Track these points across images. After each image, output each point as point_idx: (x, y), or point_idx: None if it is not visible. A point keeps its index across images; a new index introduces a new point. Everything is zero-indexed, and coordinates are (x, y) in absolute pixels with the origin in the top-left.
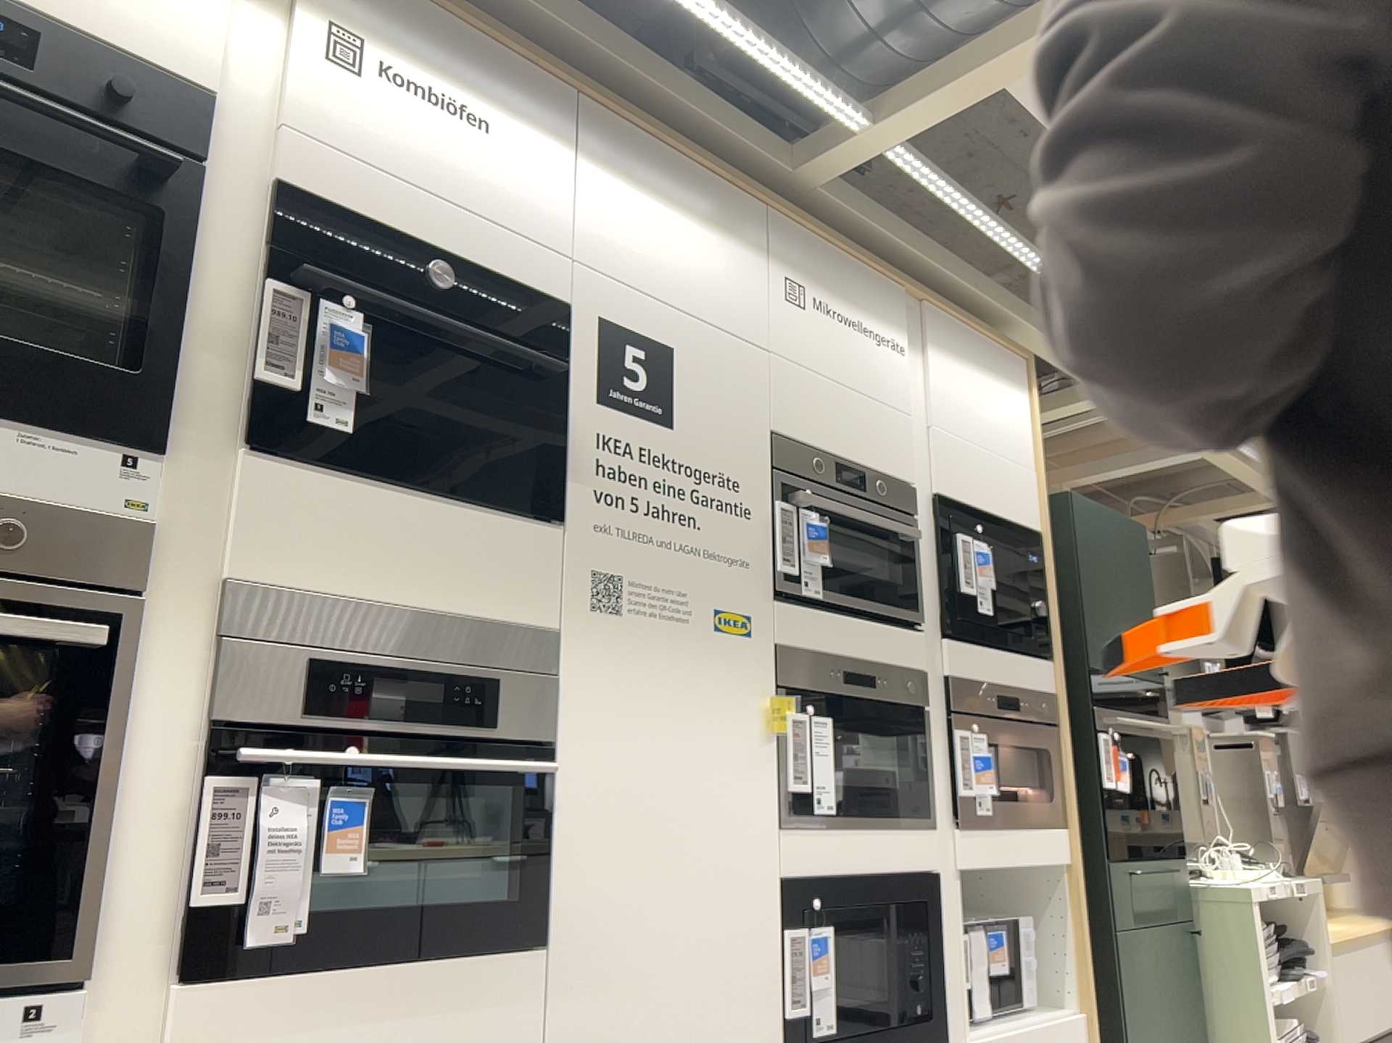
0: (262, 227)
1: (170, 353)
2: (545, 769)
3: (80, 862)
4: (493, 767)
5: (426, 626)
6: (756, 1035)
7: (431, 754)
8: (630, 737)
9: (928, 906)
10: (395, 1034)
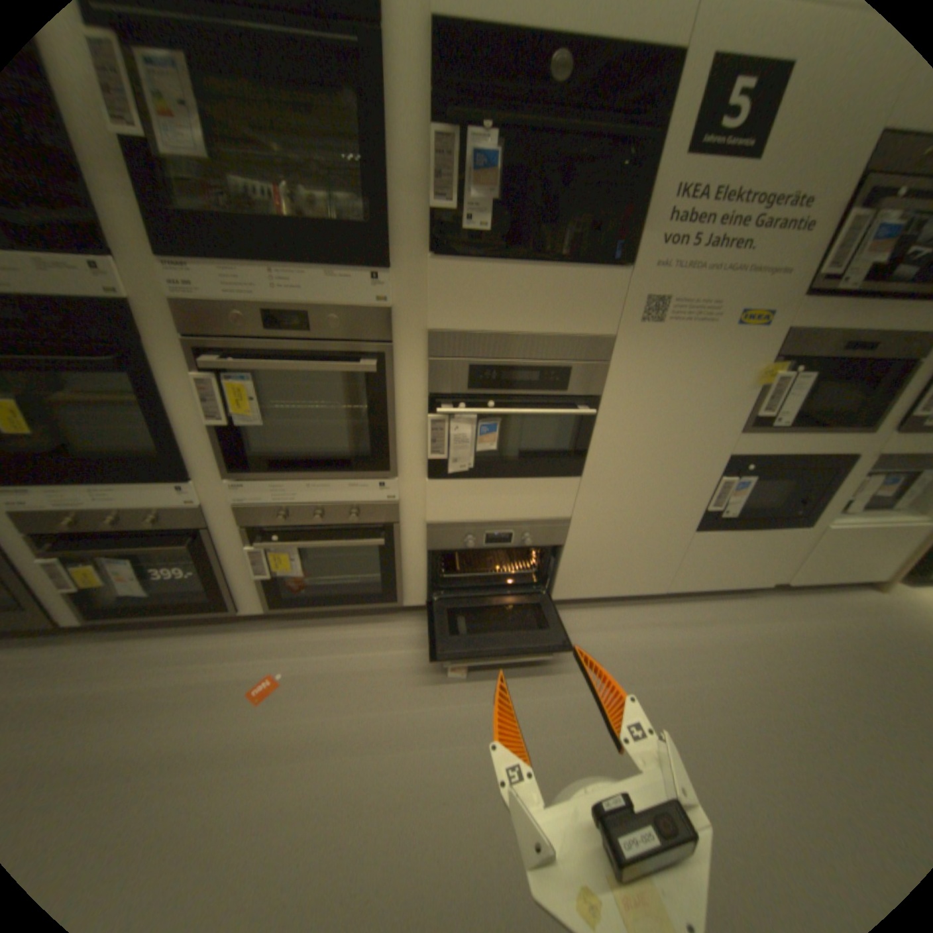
0: (425, 72)
1: (383, 201)
2: (587, 413)
3: (387, 442)
4: (558, 413)
5: (531, 342)
6: (685, 513)
7: (530, 402)
8: (650, 390)
9: (838, 471)
10: (508, 499)
